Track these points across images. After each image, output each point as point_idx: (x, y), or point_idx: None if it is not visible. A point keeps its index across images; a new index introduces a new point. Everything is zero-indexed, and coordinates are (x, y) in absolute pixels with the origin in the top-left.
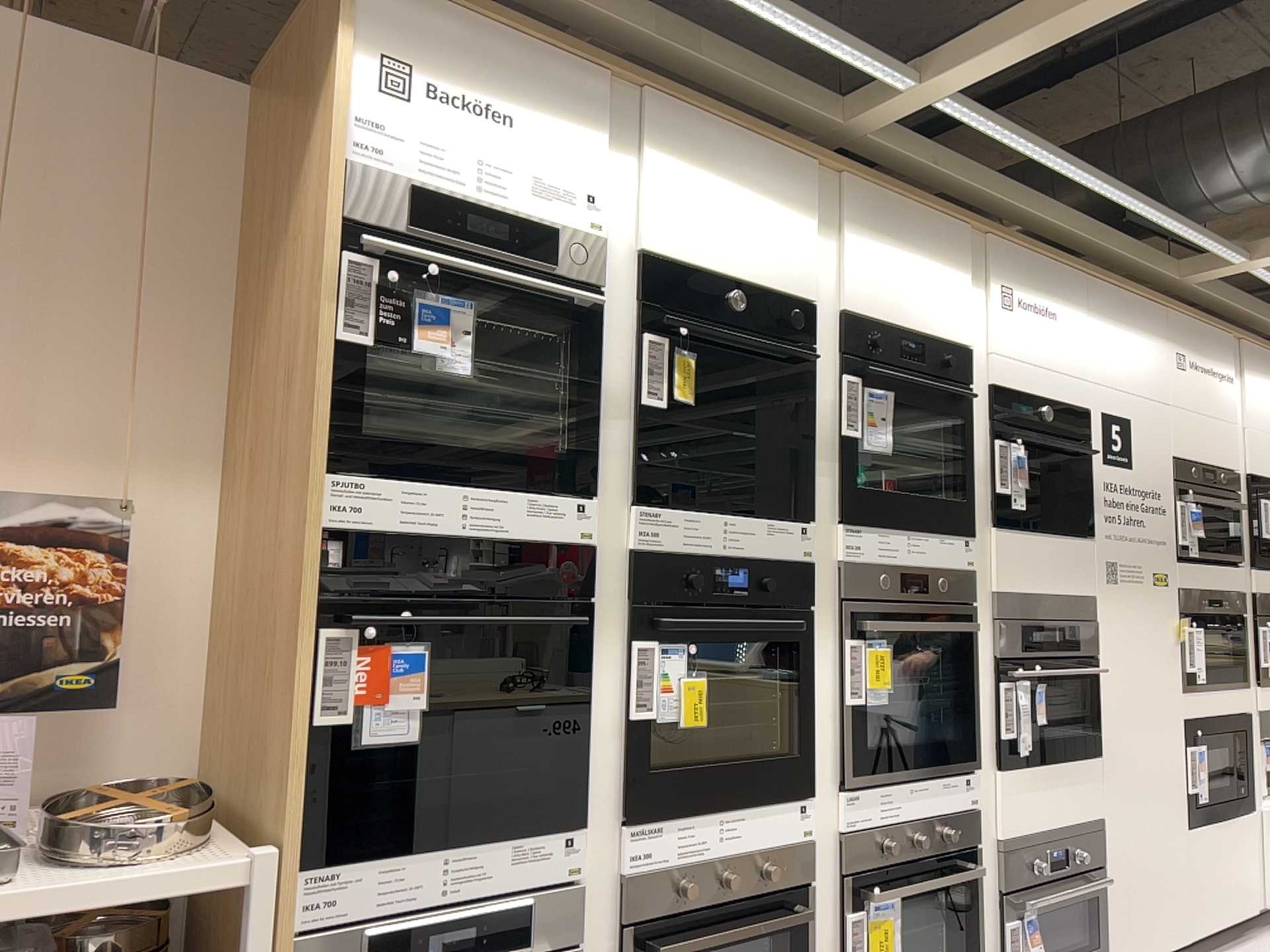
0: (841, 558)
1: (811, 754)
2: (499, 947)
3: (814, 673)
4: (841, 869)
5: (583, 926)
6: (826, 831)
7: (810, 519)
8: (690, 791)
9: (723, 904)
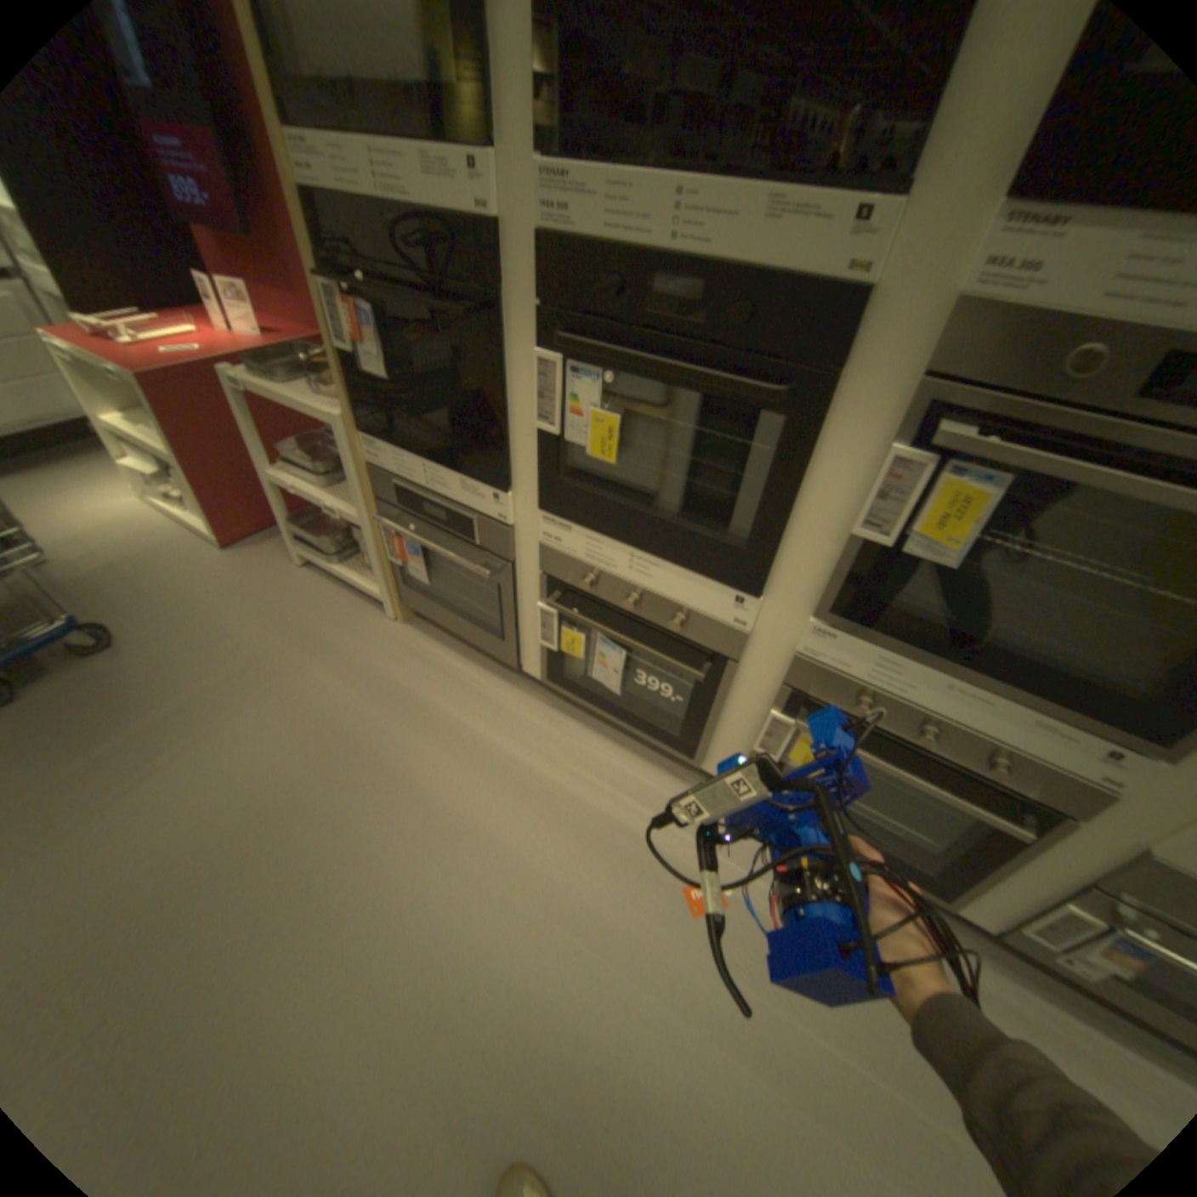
0: (964, 286)
1: (768, 559)
2: (464, 534)
3: (819, 470)
4: (786, 679)
5: (519, 556)
6: (778, 638)
7: (899, 183)
8: (600, 516)
9: (633, 615)
